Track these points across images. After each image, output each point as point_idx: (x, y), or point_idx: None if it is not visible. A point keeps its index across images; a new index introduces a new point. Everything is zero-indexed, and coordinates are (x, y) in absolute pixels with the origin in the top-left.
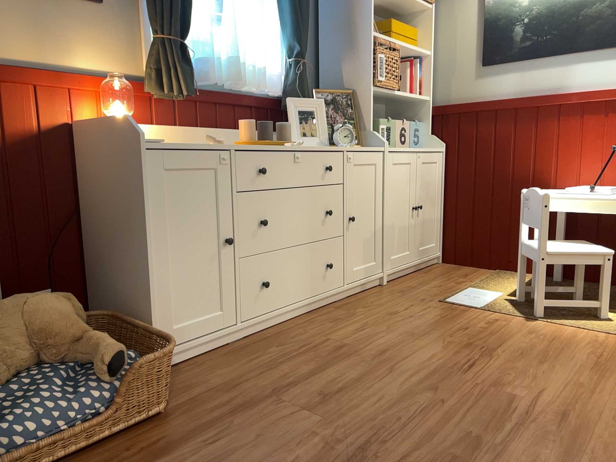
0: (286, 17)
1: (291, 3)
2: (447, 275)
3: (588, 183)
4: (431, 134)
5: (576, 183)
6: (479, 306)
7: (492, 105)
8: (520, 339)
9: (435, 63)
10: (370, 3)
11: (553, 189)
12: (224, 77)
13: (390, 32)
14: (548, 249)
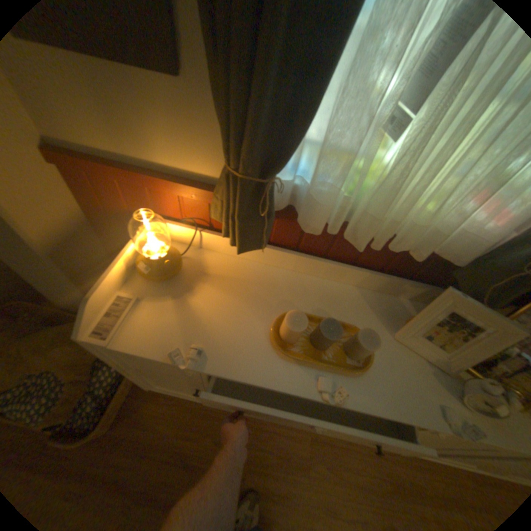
0: None
1: None
2: None
3: None
4: None
5: None
6: None
7: None
8: None
9: None
10: None
11: None
12: (353, 221)
13: None
14: None
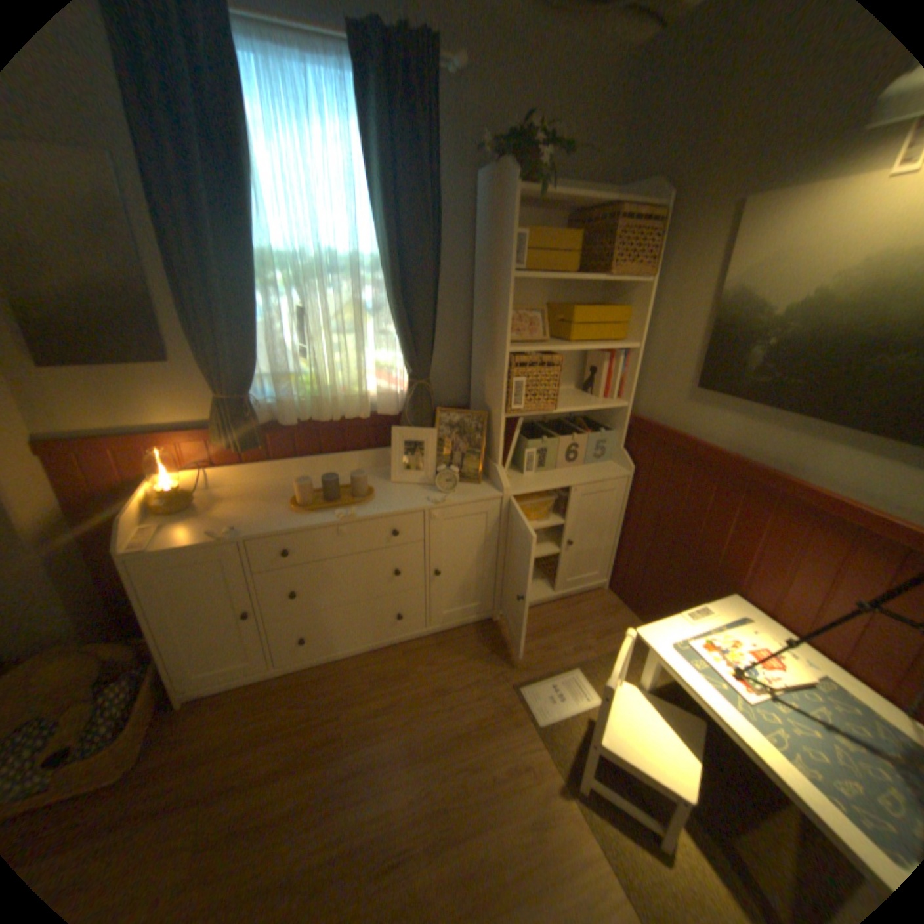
0: (397, 334)
1: (396, 321)
2: (584, 626)
3: (792, 623)
4: (623, 449)
5: (777, 612)
6: (539, 728)
7: (695, 449)
8: (503, 841)
9: (647, 358)
10: (506, 312)
11: (733, 607)
12: (314, 412)
13: (570, 325)
14: (610, 740)
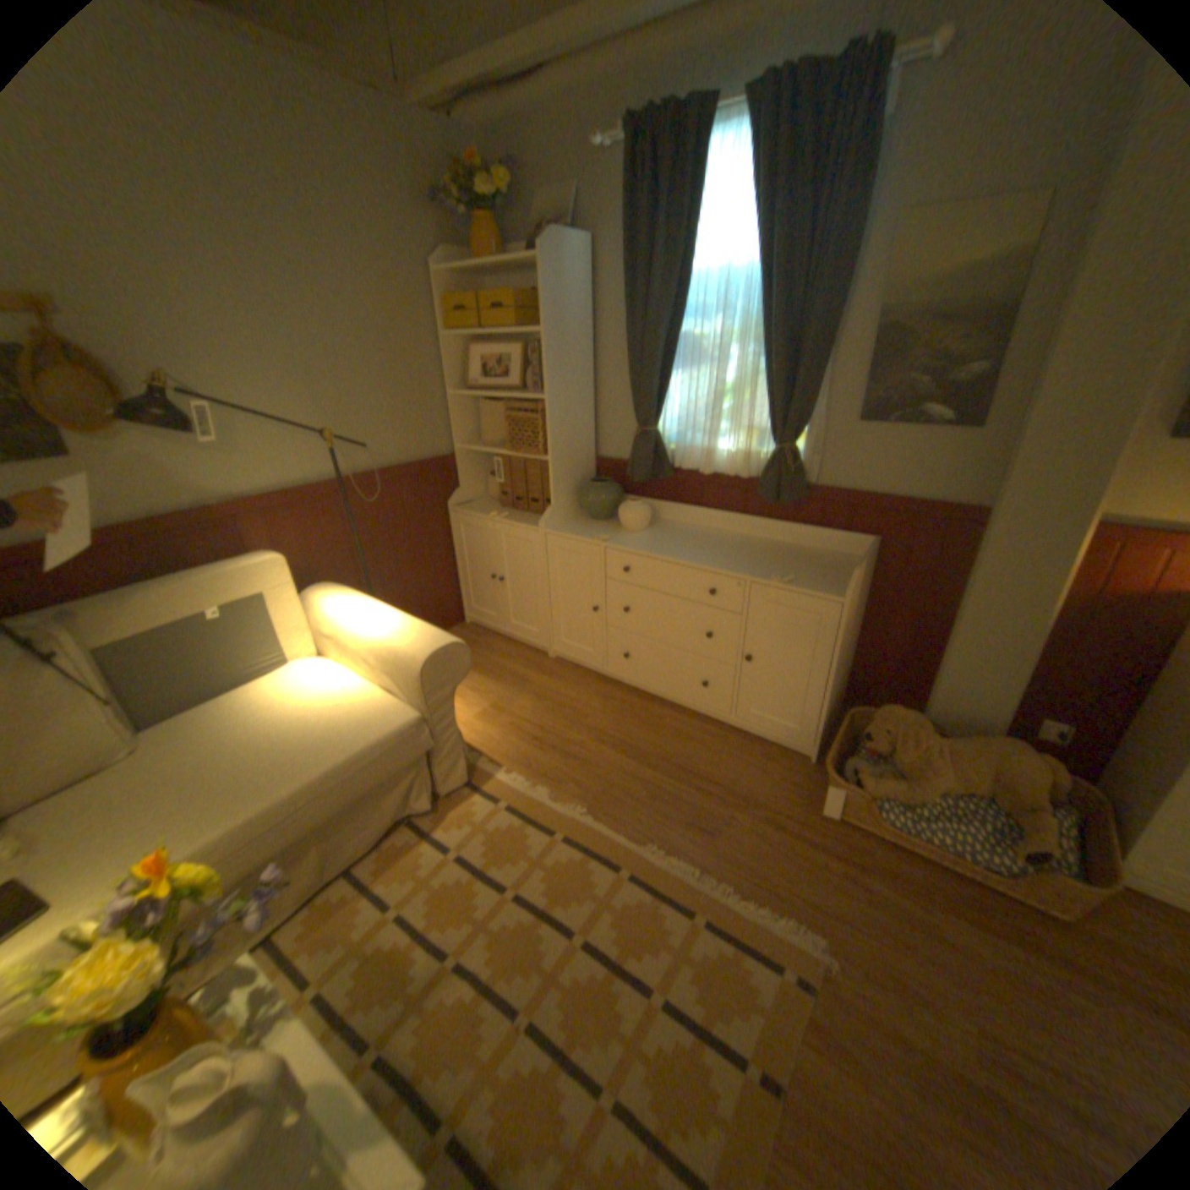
0: None
1: None
2: None
3: None
4: None
5: None
6: None
7: None
8: None
9: None
10: None
11: None
12: None
13: None
14: None
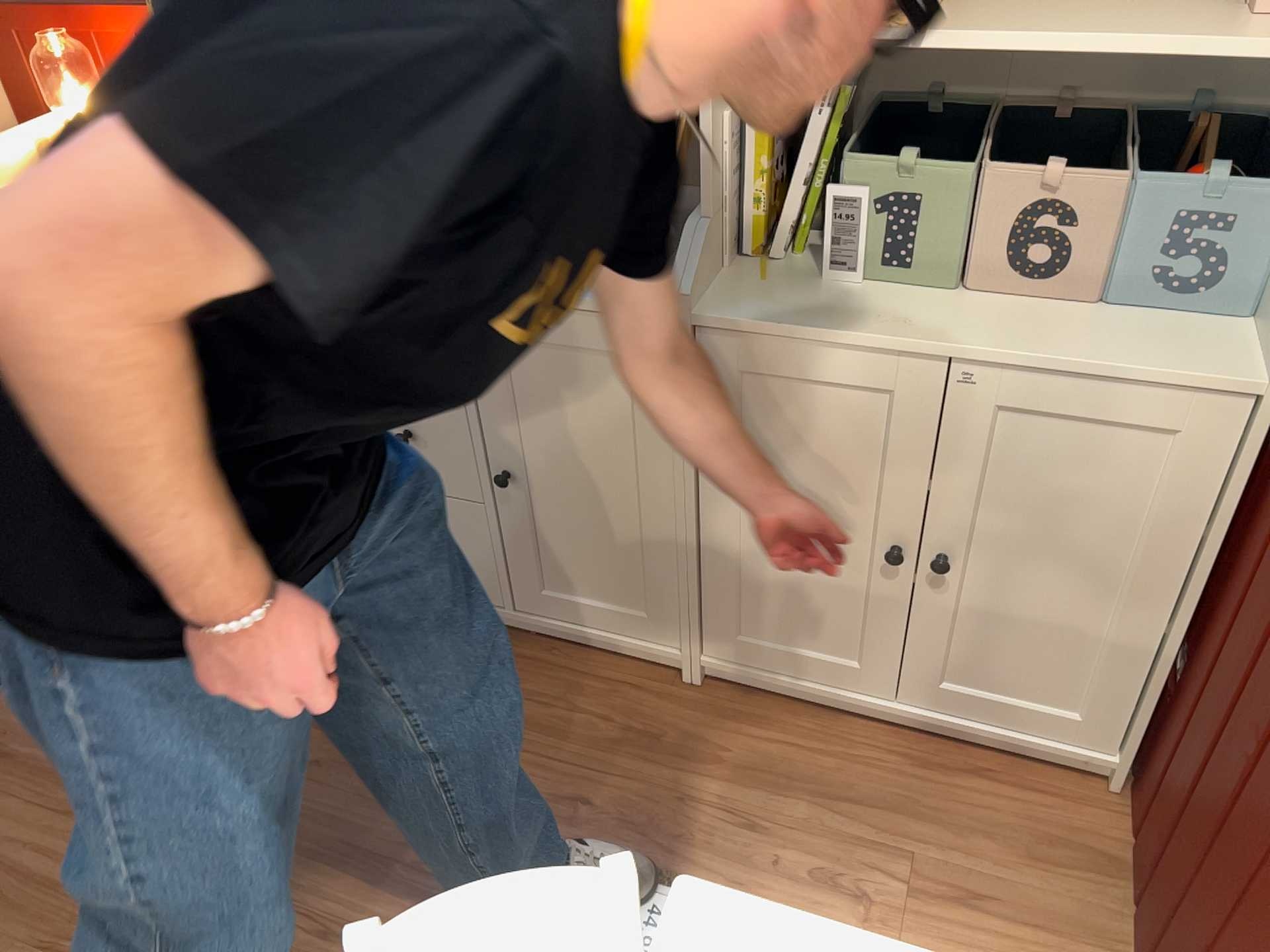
0: None
1: None
2: (922, 836)
3: None
4: None
5: None
6: None
7: None
8: None
9: None
10: None
11: None
12: None
13: None
14: None
